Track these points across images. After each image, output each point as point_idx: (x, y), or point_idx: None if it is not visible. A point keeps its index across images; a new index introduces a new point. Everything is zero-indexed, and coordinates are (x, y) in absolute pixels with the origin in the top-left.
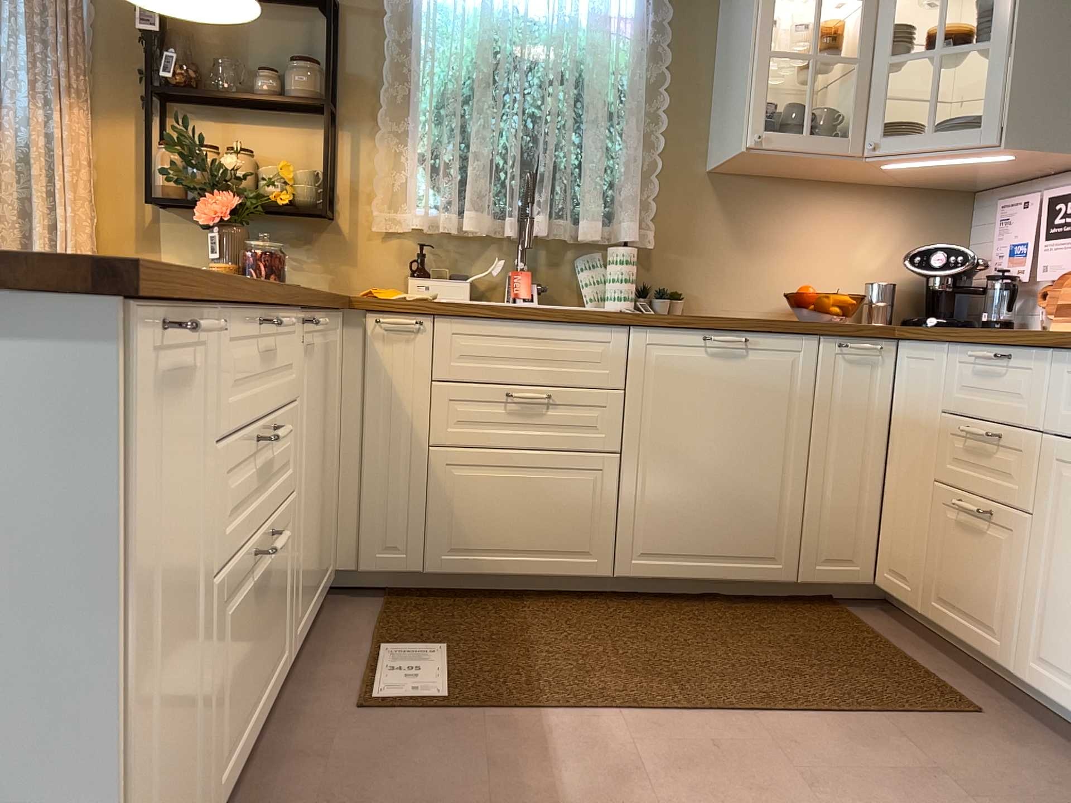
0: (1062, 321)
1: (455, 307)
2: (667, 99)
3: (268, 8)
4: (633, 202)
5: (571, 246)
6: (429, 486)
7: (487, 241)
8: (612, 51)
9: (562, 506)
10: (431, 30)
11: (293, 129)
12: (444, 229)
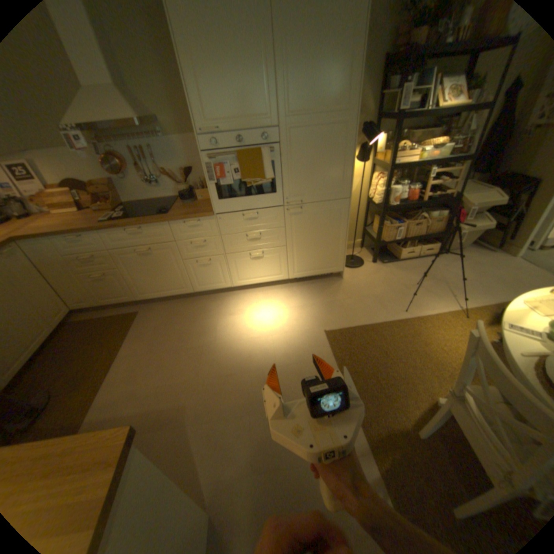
0: (51, 210)
1: None
2: None
3: None
4: None
5: None
6: None
7: None
8: None
9: None
10: None
11: None
12: None
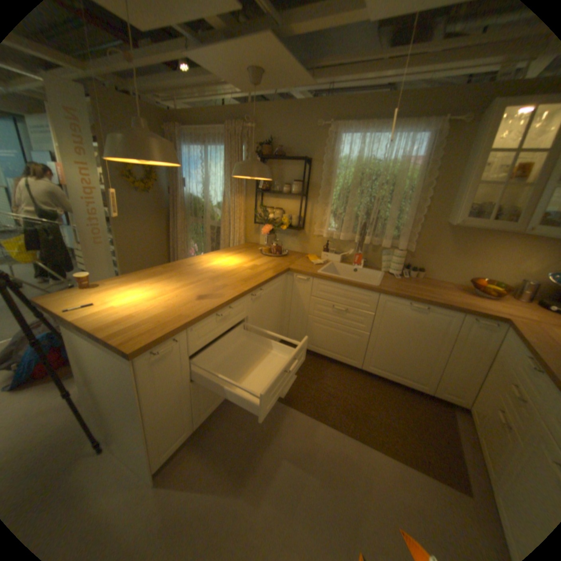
0: None
1: (319, 276)
2: (434, 191)
3: (290, 161)
4: (408, 233)
5: (381, 246)
6: (307, 325)
7: (350, 241)
8: (410, 171)
9: (347, 343)
10: (338, 167)
11: (294, 200)
12: (334, 237)
